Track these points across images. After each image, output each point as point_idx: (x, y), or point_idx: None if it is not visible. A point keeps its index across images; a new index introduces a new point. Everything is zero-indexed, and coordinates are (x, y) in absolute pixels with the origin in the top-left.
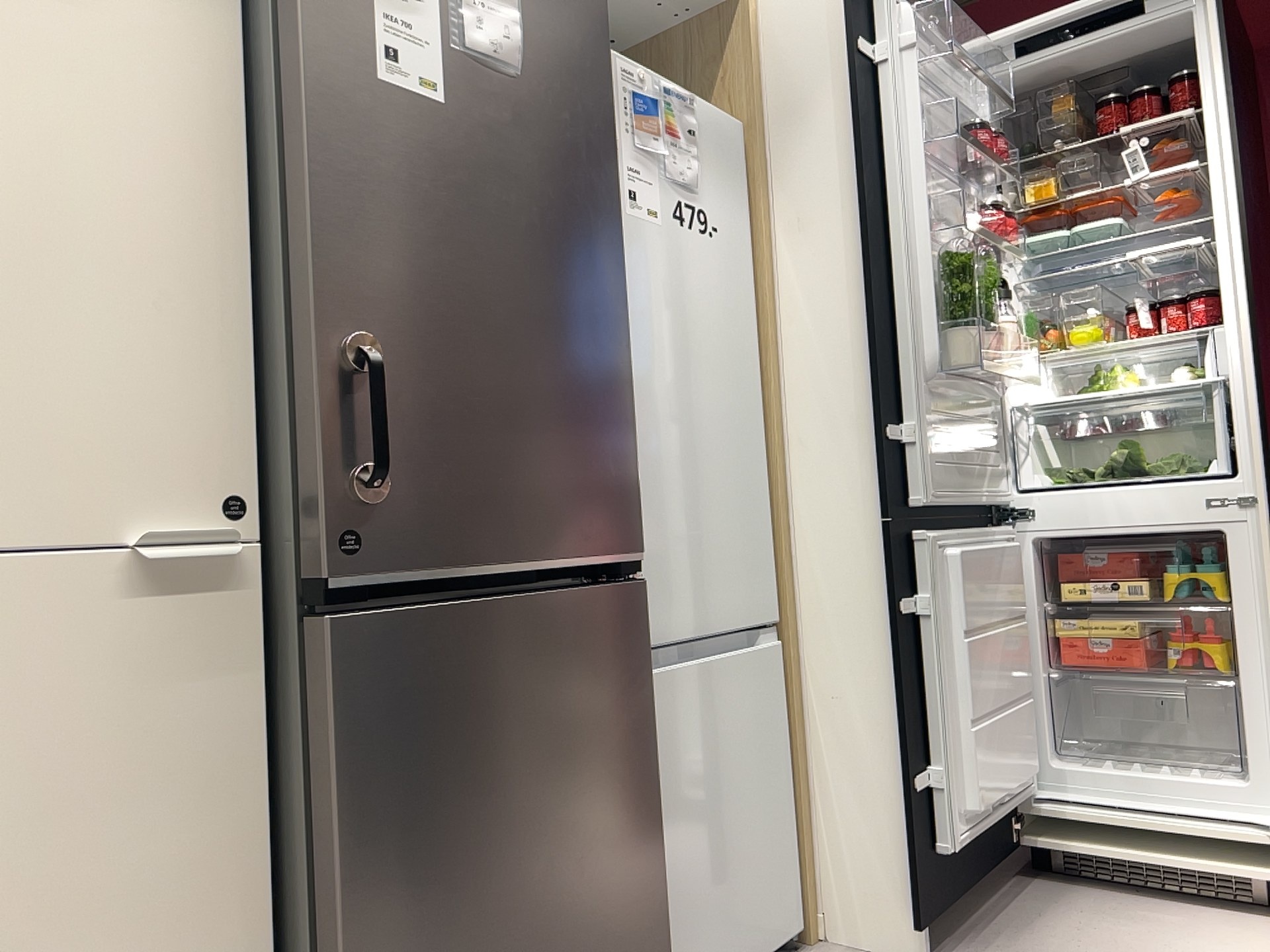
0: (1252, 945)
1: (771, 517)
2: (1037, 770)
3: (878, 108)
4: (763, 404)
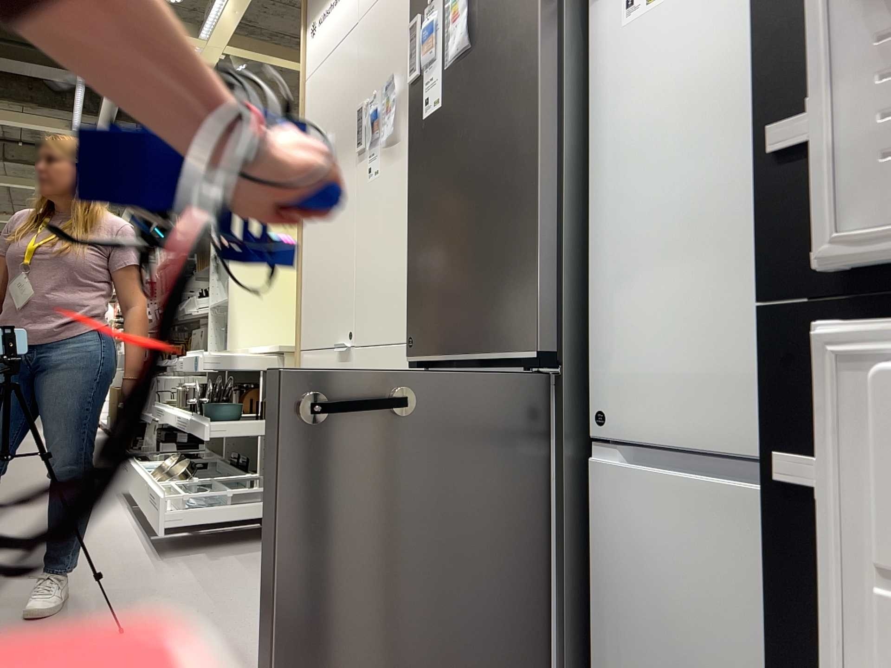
0: None
1: None
2: None
3: None
4: None
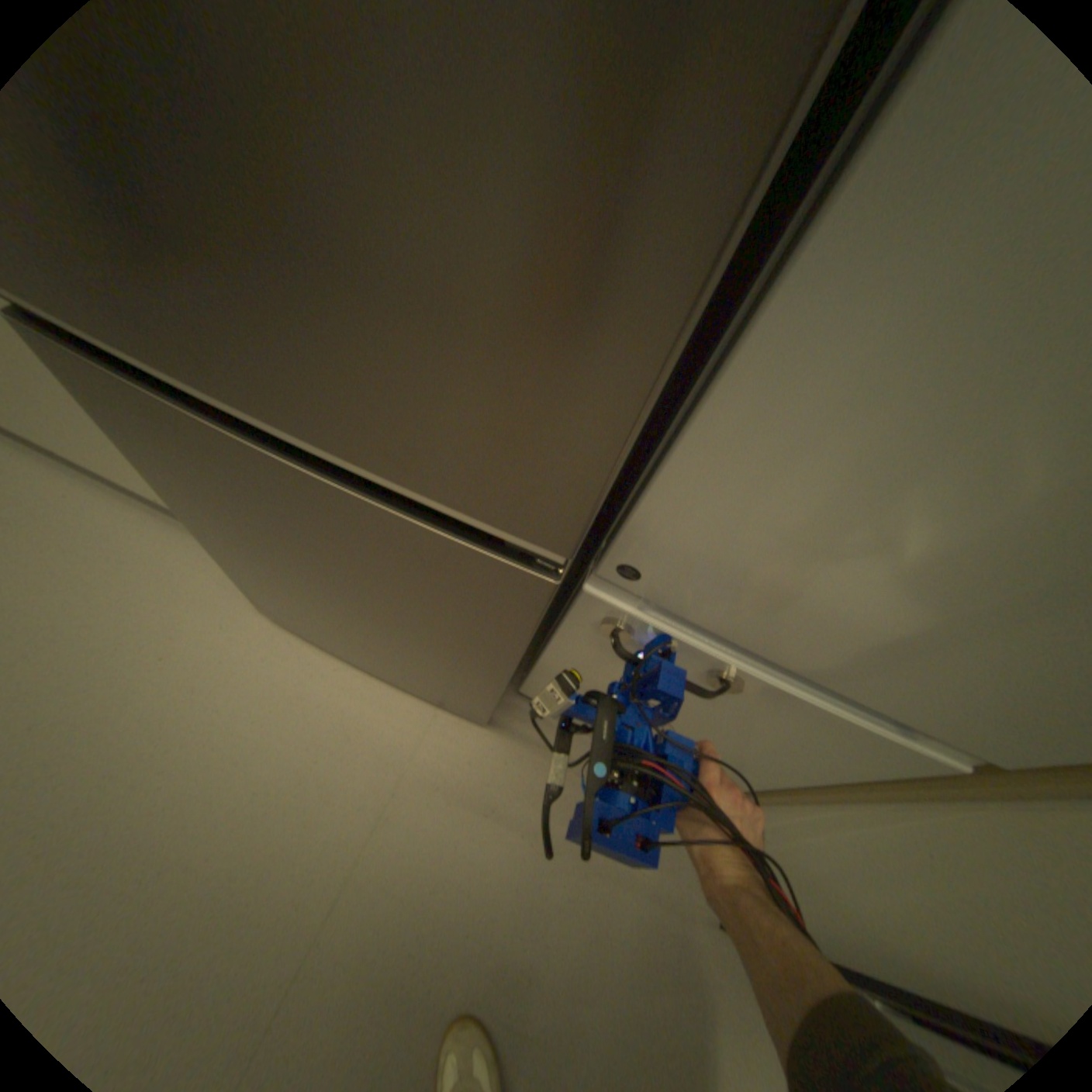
0: None
1: None
2: None
3: None
4: None
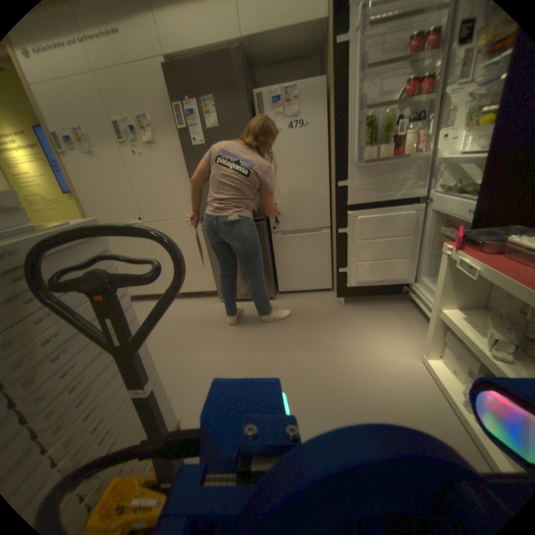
0: (415, 341)
1: (331, 200)
2: (418, 278)
3: (346, 63)
4: (330, 169)
